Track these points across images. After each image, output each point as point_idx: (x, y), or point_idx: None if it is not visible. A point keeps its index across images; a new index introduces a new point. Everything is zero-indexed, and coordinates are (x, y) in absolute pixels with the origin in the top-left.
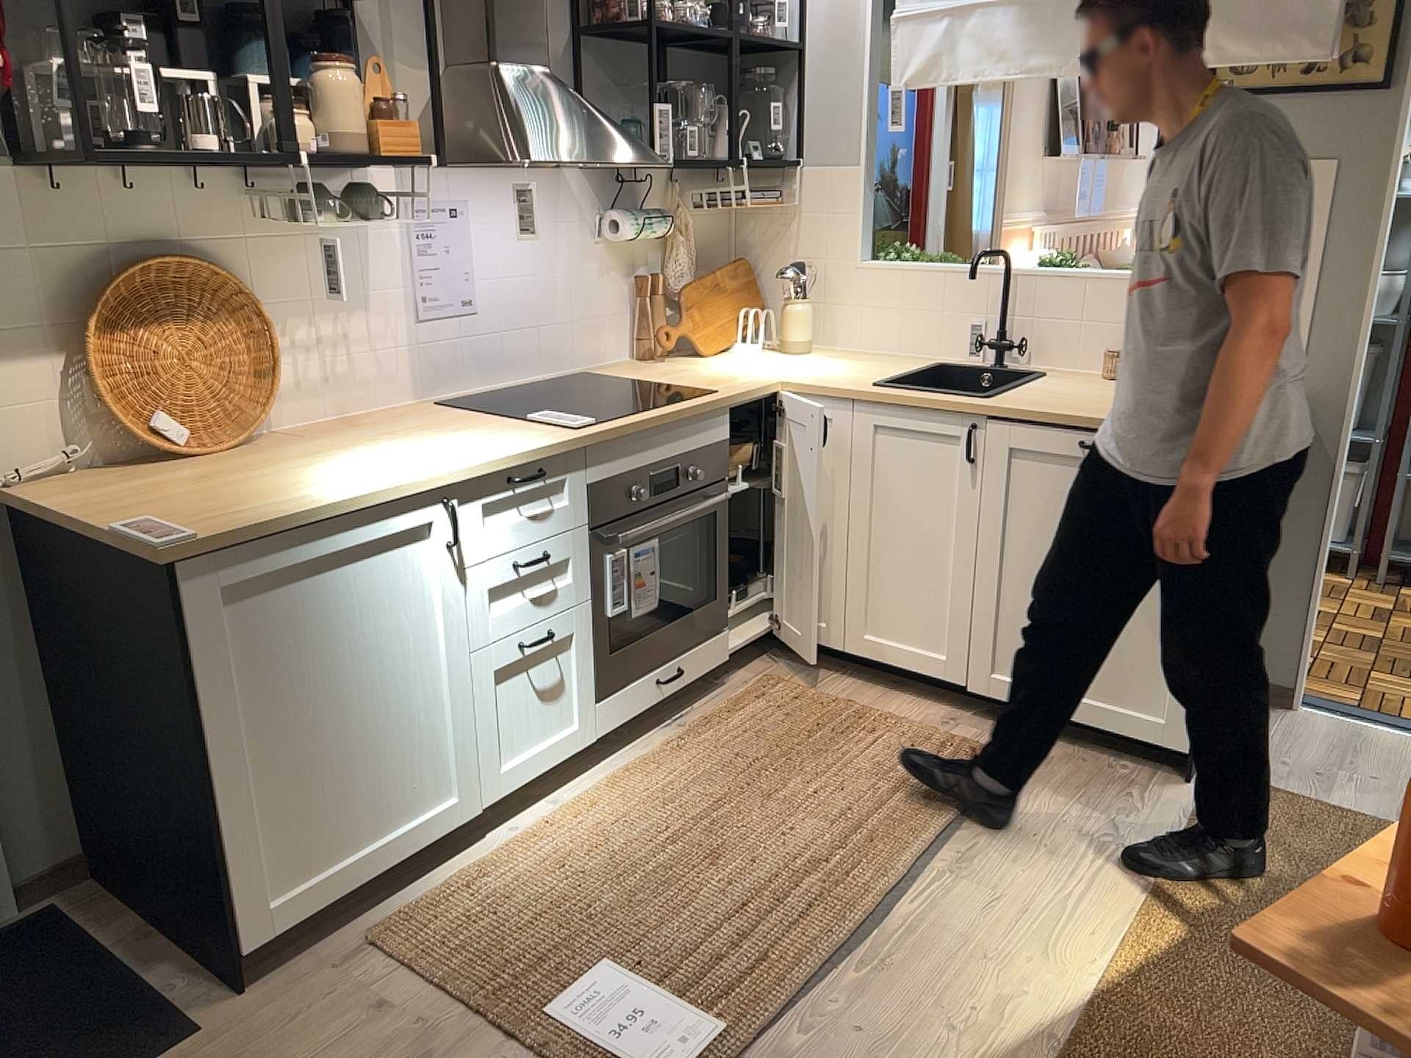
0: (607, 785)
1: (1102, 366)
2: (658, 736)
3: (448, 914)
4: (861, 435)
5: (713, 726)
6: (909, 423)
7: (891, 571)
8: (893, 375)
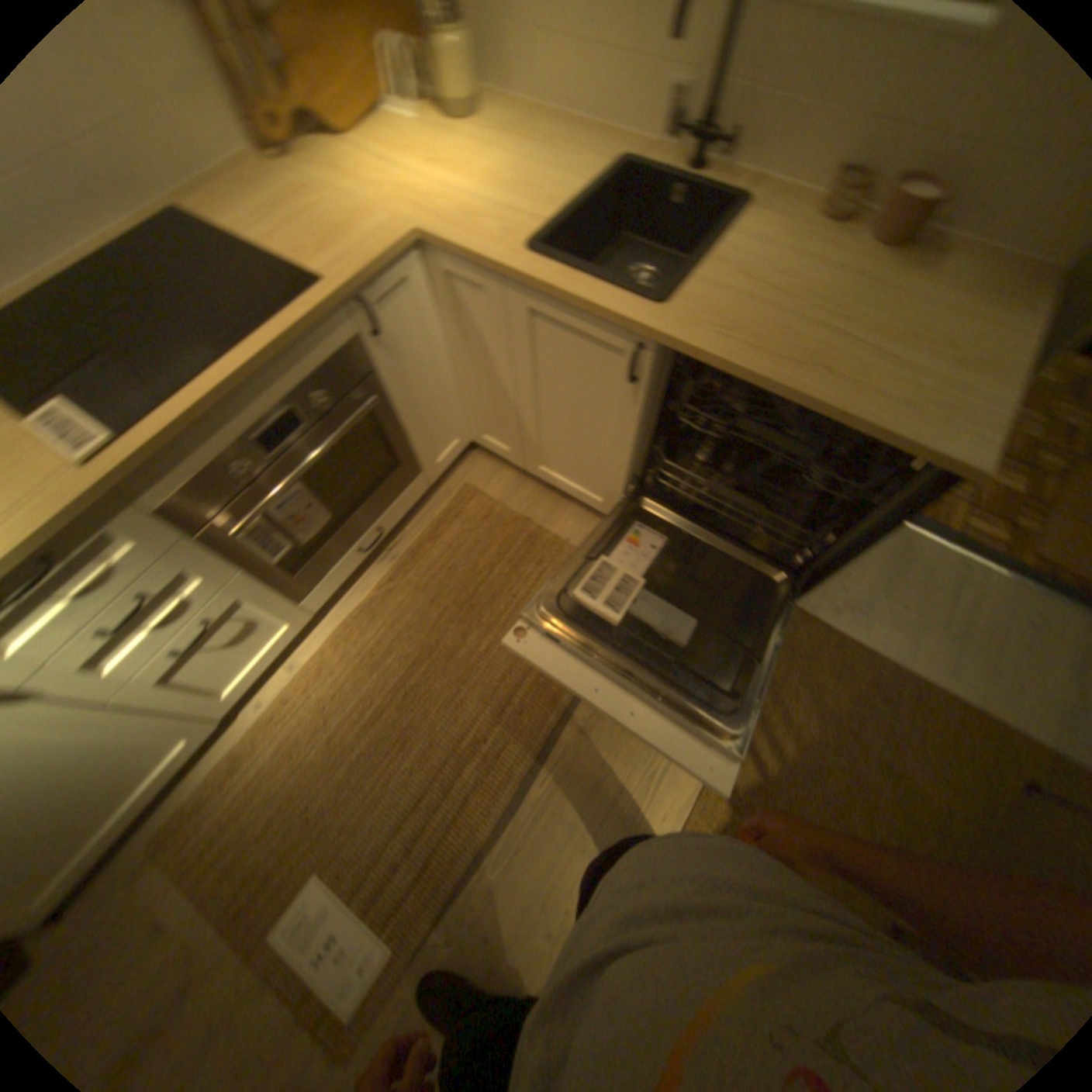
0: (327, 643)
1: (824, 185)
2: (373, 571)
3: (201, 817)
4: (516, 315)
5: (416, 559)
6: (566, 320)
7: (555, 435)
8: (562, 202)
